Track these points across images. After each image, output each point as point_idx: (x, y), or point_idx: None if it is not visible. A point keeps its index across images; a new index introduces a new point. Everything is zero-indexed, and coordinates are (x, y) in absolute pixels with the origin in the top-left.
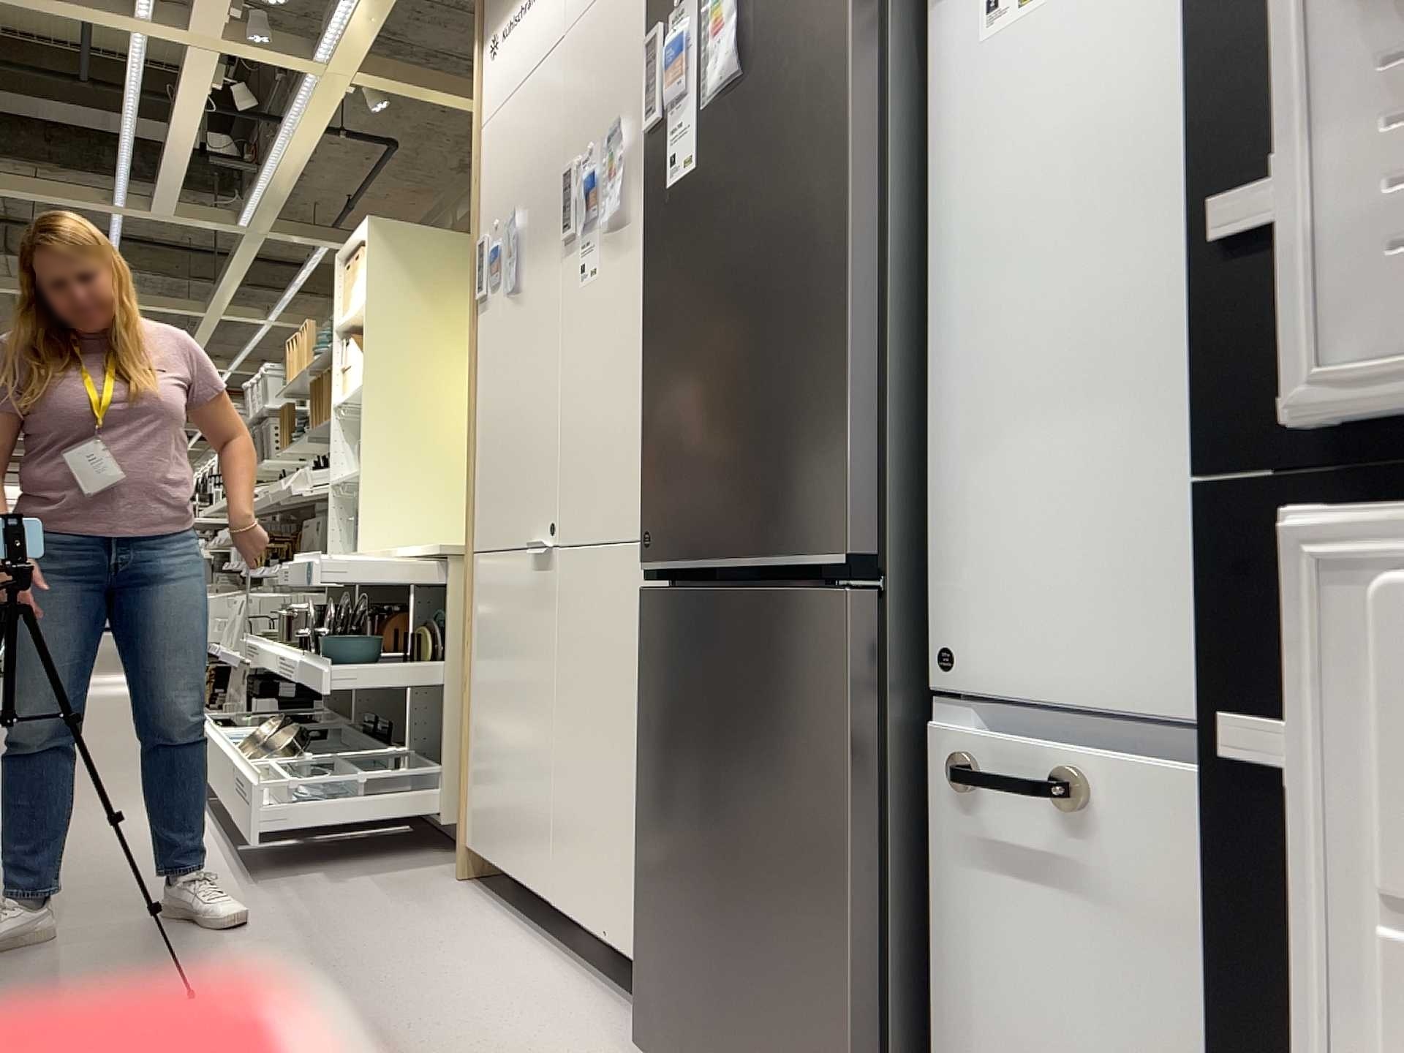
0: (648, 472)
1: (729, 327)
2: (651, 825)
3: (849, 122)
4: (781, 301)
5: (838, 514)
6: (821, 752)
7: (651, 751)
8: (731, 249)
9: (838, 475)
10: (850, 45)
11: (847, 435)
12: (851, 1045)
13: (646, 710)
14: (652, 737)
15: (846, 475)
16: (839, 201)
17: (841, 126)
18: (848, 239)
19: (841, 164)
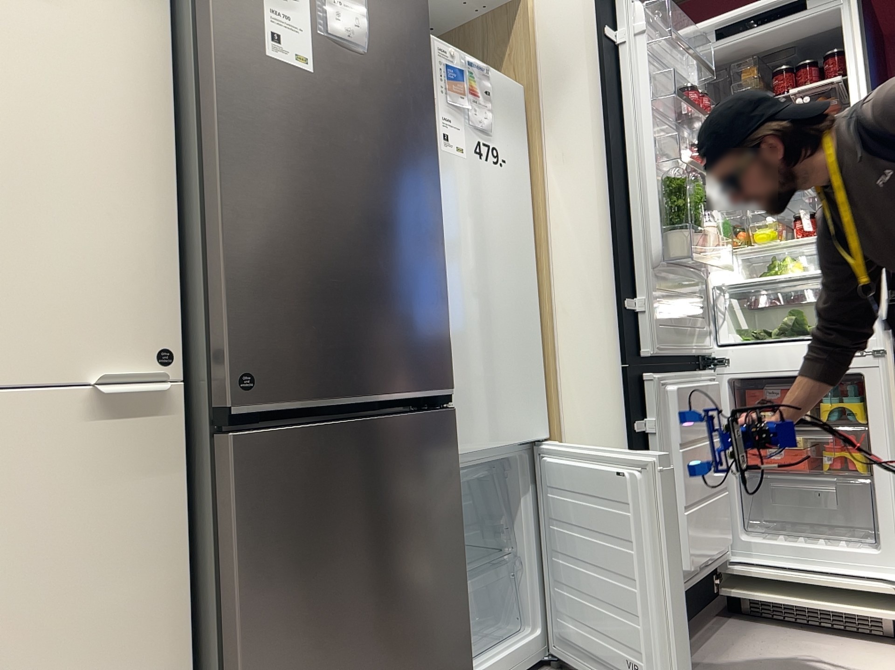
0: (238, 313)
1: (359, 224)
2: (269, 666)
3: (436, 153)
4: (403, 228)
5: (445, 365)
6: (445, 502)
7: (266, 591)
8: (357, 168)
9: (443, 343)
10: (434, 112)
11: (446, 322)
12: (460, 659)
13: (249, 556)
14: (266, 577)
15: (447, 344)
16: (435, 193)
17: (433, 151)
18: (440, 216)
19: (434, 172)
